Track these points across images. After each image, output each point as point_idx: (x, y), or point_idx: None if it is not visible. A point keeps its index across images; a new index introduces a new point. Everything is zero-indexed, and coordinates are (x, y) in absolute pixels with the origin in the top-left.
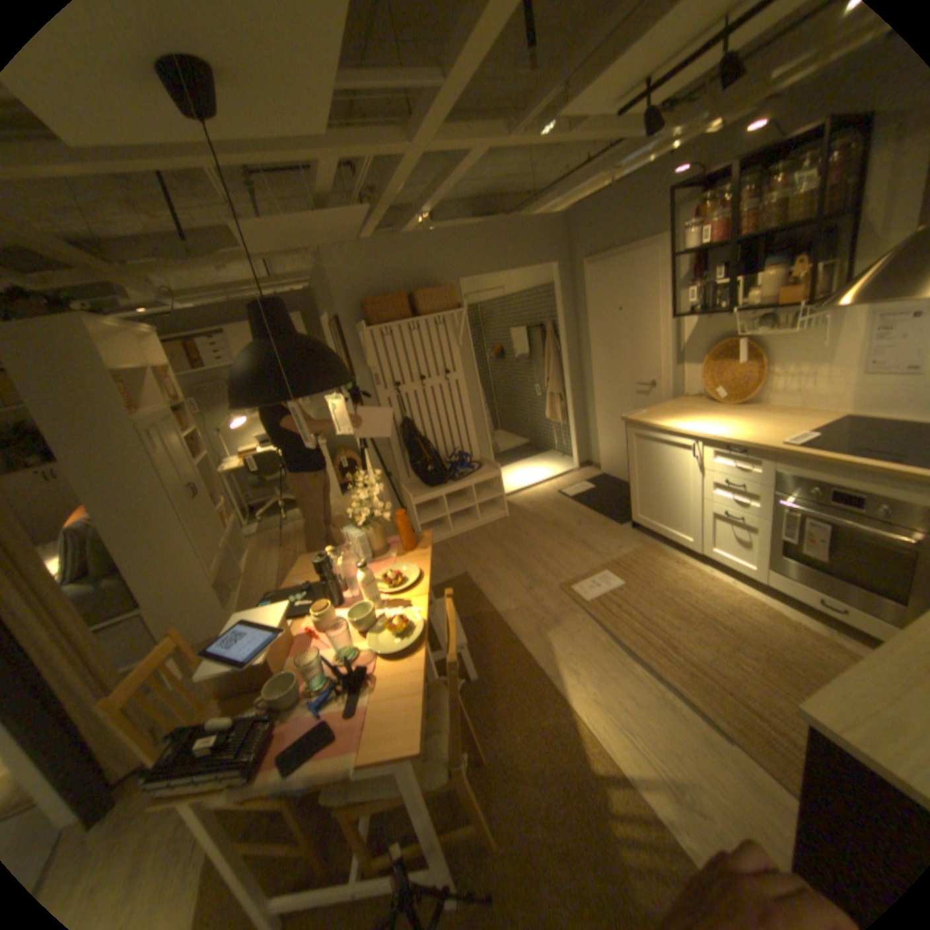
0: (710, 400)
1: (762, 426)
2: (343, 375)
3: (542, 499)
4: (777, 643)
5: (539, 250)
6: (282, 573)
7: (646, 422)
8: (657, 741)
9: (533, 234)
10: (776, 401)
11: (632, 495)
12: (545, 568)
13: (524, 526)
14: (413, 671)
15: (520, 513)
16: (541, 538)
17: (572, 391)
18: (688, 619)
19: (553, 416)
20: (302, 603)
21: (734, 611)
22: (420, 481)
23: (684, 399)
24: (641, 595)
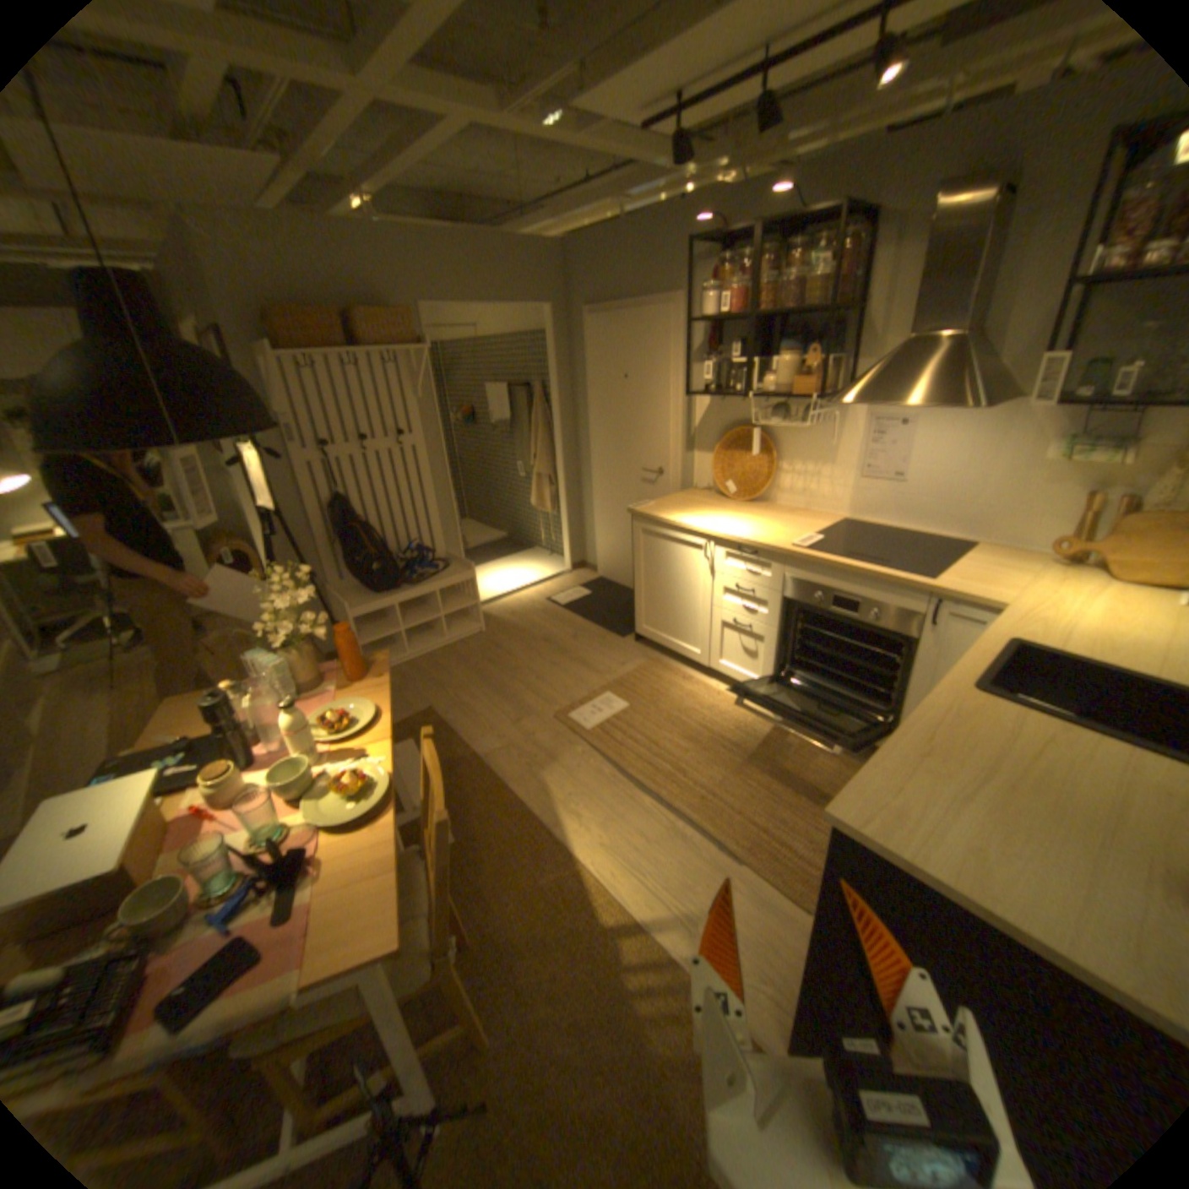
0: (720, 496)
1: (772, 527)
2: (259, 417)
3: (529, 609)
4: (779, 755)
5: (528, 285)
6: (120, 731)
7: (655, 517)
8: (669, 876)
9: (519, 262)
10: (783, 501)
11: (636, 603)
12: (536, 694)
13: (508, 644)
14: (379, 843)
15: (501, 627)
16: (530, 658)
17: (565, 474)
18: (696, 740)
19: (541, 505)
20: (180, 771)
21: (740, 726)
22: (360, 586)
23: (694, 492)
24: (648, 717)
